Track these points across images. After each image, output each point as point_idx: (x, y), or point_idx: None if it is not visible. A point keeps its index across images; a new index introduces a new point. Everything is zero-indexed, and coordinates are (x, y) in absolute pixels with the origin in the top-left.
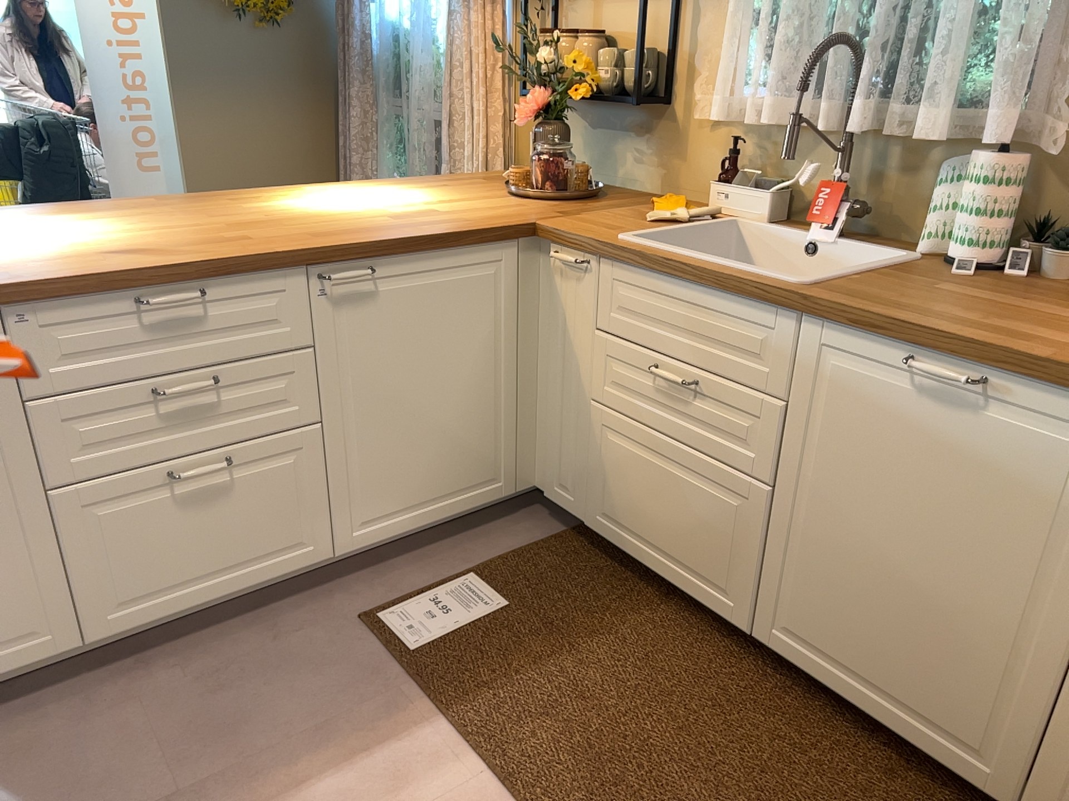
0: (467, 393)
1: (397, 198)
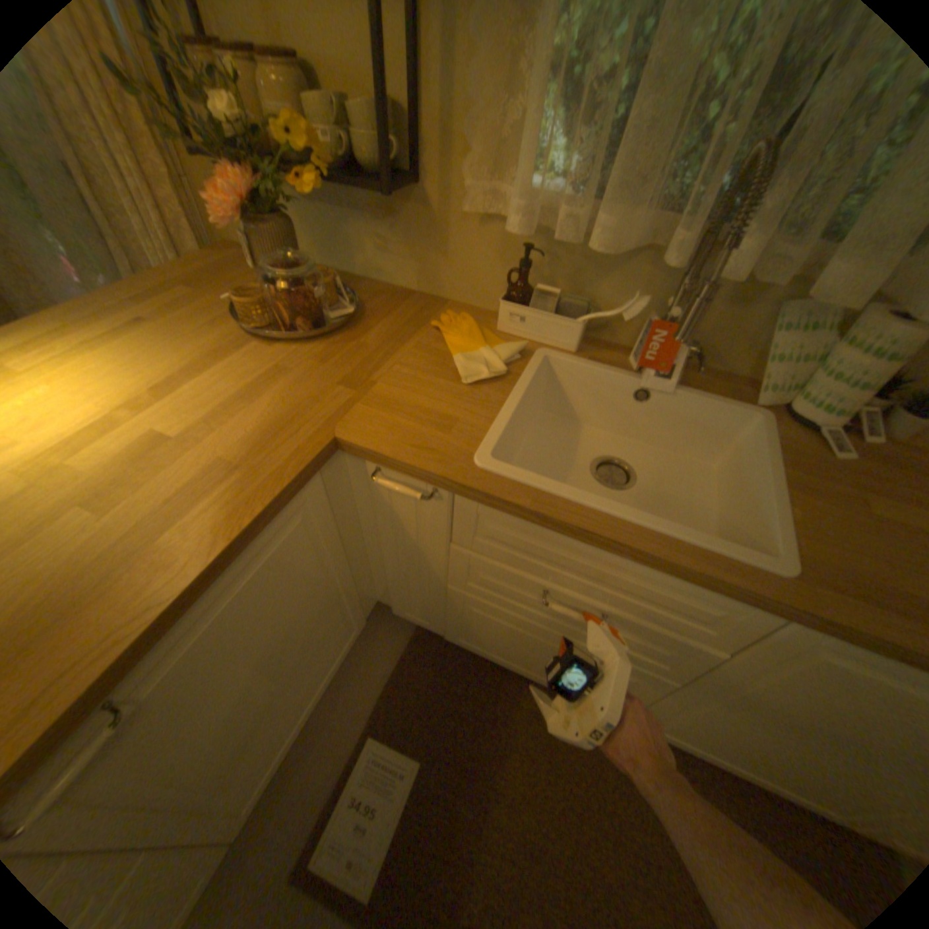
0: (310, 627)
1: (70, 393)
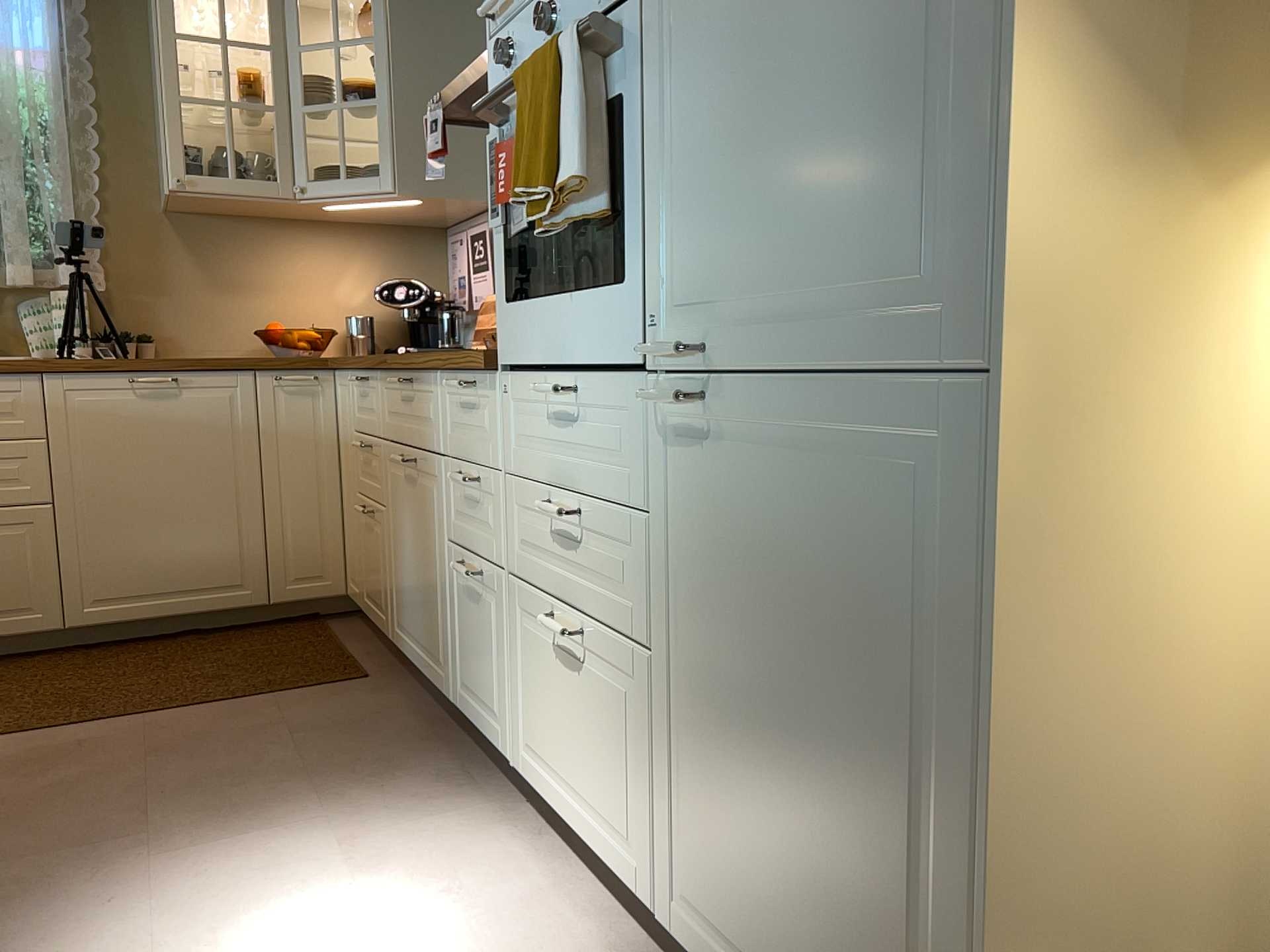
0: None
1: None
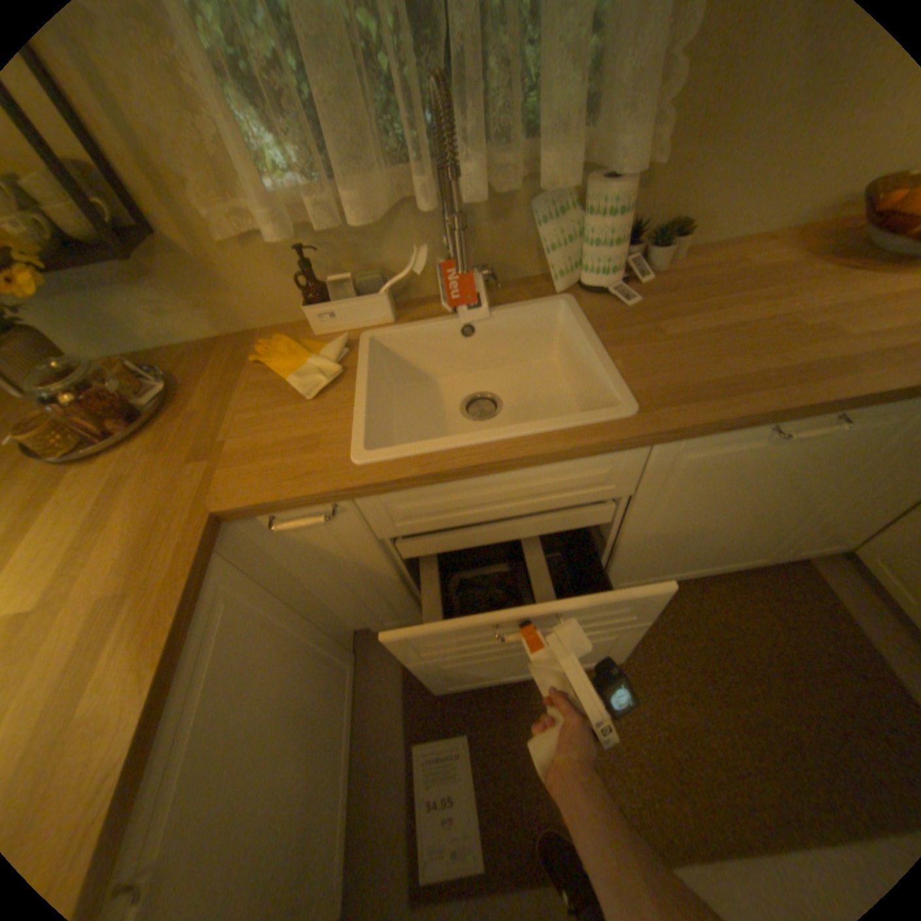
0: (296, 691)
1: None
